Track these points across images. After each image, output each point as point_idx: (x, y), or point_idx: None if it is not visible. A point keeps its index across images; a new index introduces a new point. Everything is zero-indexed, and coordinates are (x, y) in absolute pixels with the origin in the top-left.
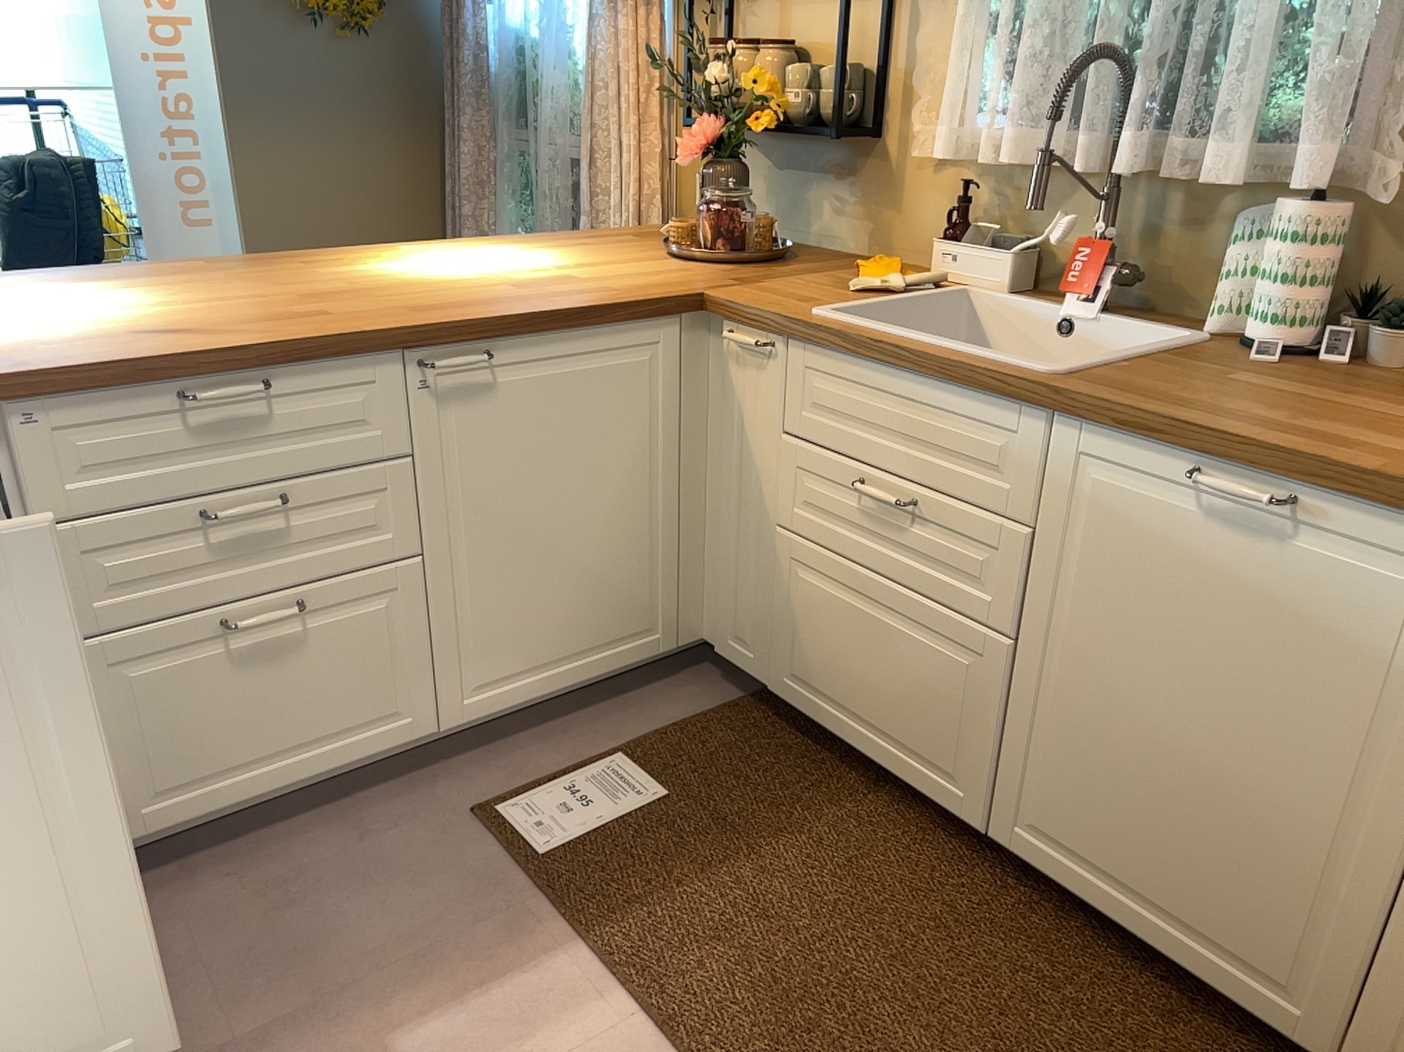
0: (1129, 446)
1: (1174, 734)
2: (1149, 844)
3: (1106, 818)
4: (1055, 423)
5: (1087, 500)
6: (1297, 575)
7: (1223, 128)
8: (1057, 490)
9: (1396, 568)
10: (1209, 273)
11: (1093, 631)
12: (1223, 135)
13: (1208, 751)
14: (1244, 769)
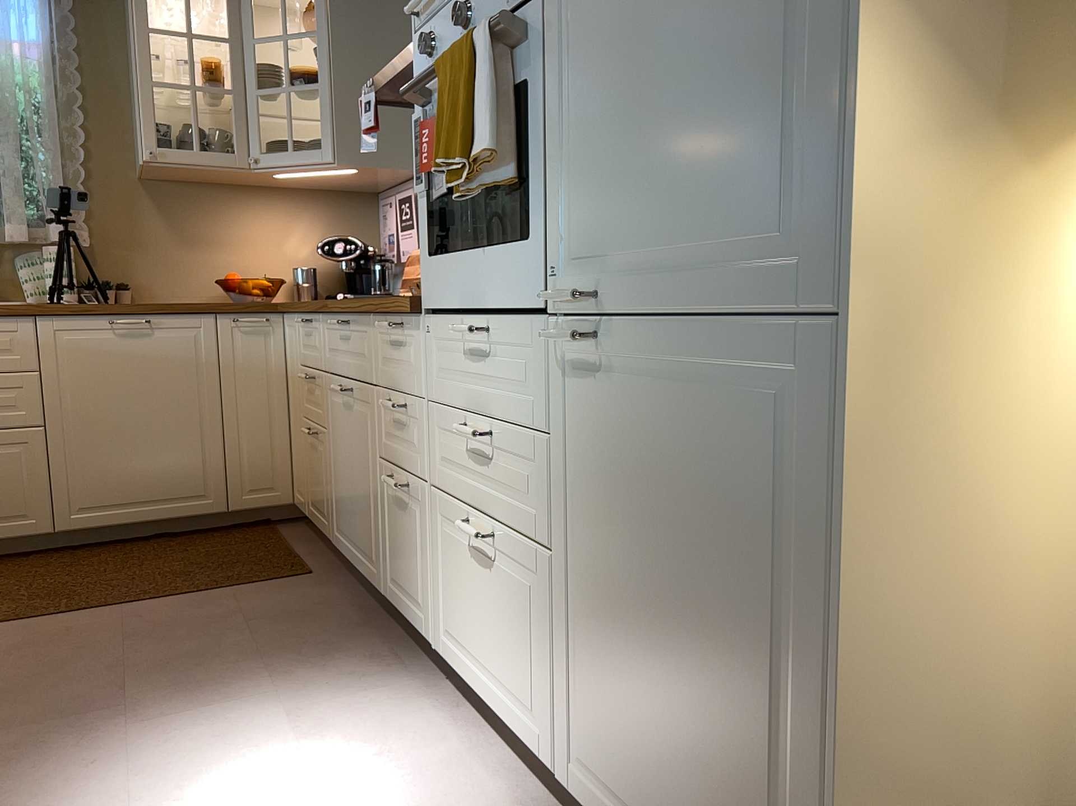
0: (78, 321)
1: (134, 425)
2: (138, 477)
3: (116, 479)
4: (37, 323)
5: (64, 348)
6: (158, 345)
7: (12, 219)
8: (49, 349)
9: (186, 331)
10: (11, 284)
11: (85, 402)
12: (16, 221)
13: (149, 424)
14: (164, 423)
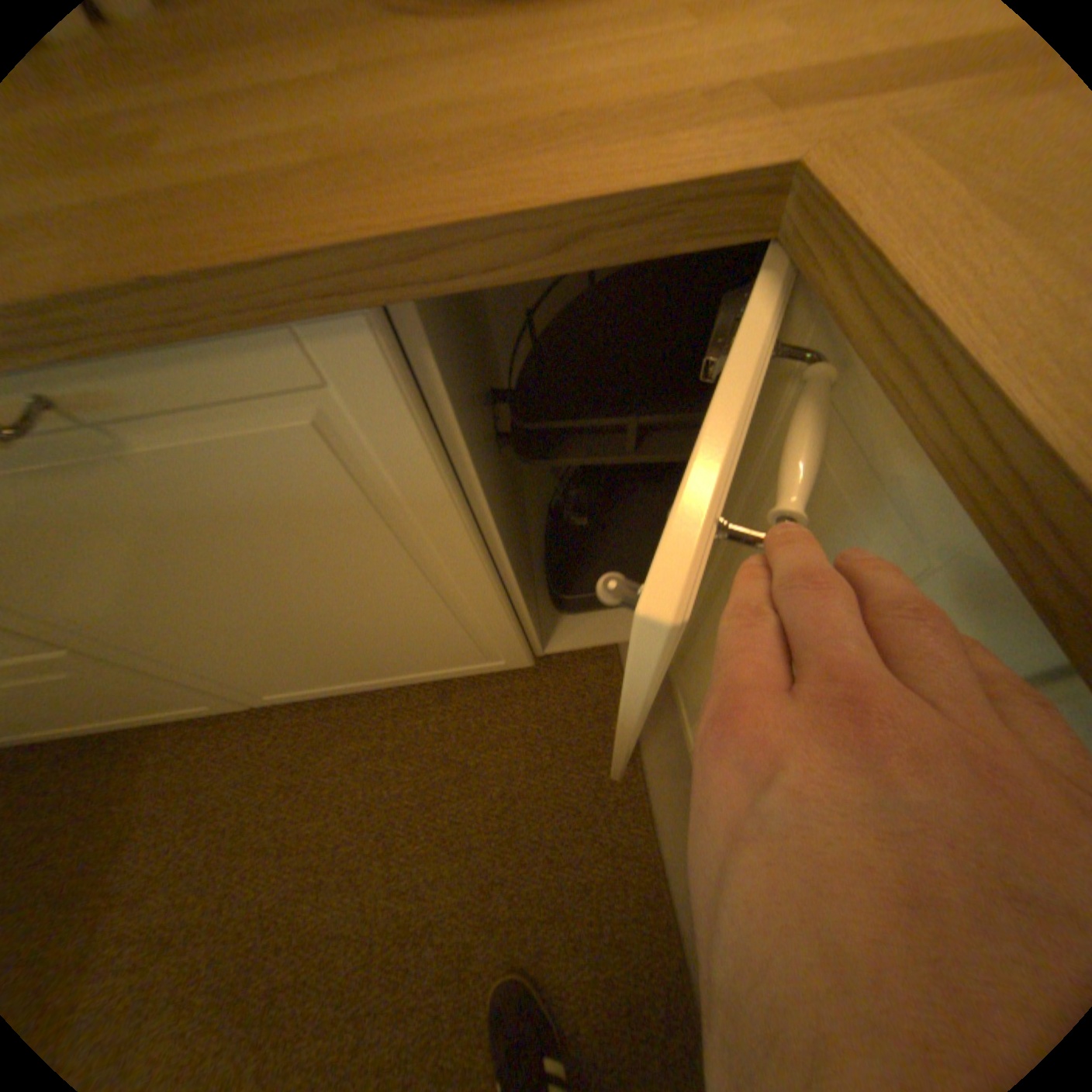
0: None
1: (278, 625)
2: (345, 665)
3: (304, 671)
4: None
5: None
6: (185, 484)
7: None
8: None
9: (267, 420)
10: None
11: (107, 616)
12: None
13: (314, 620)
14: (350, 614)
